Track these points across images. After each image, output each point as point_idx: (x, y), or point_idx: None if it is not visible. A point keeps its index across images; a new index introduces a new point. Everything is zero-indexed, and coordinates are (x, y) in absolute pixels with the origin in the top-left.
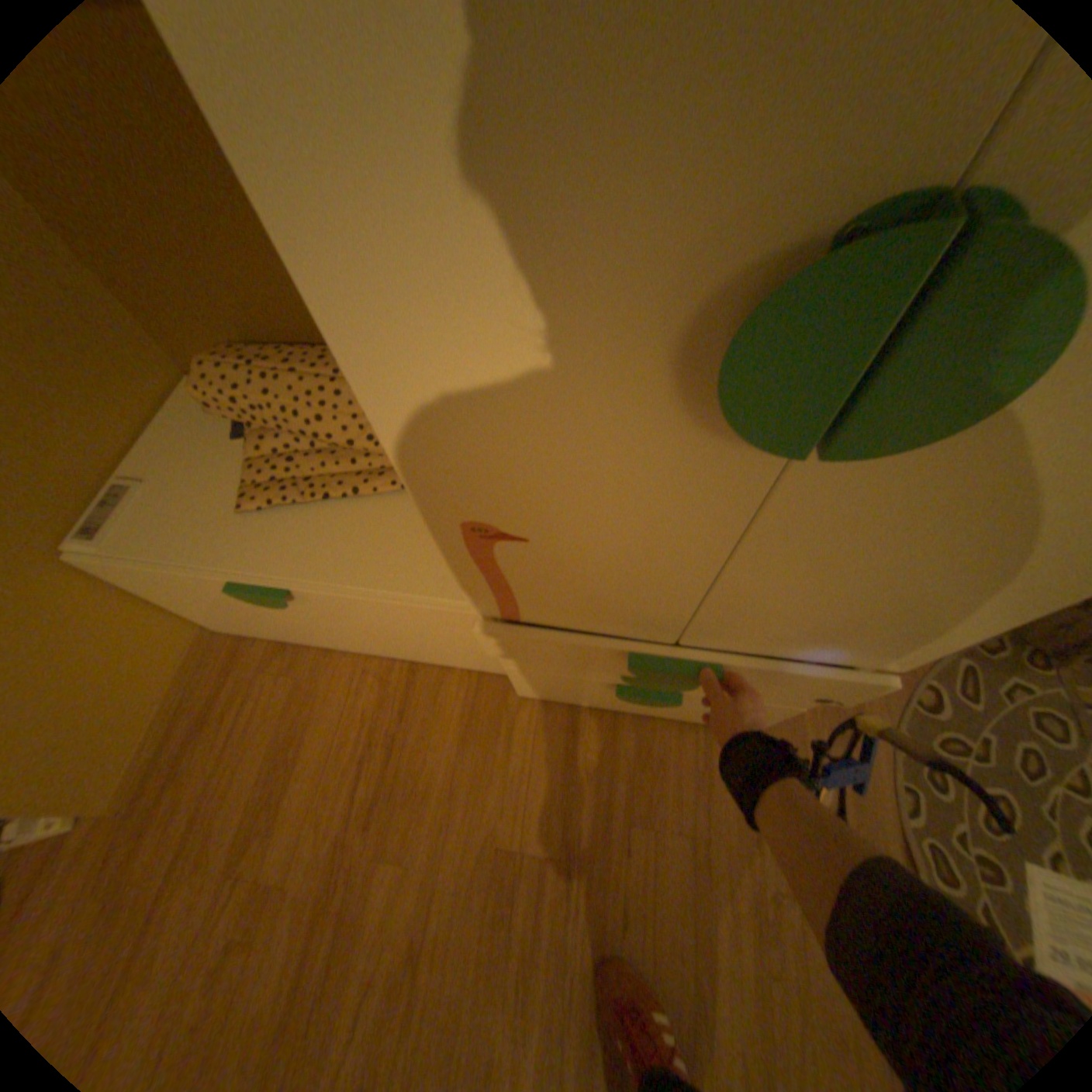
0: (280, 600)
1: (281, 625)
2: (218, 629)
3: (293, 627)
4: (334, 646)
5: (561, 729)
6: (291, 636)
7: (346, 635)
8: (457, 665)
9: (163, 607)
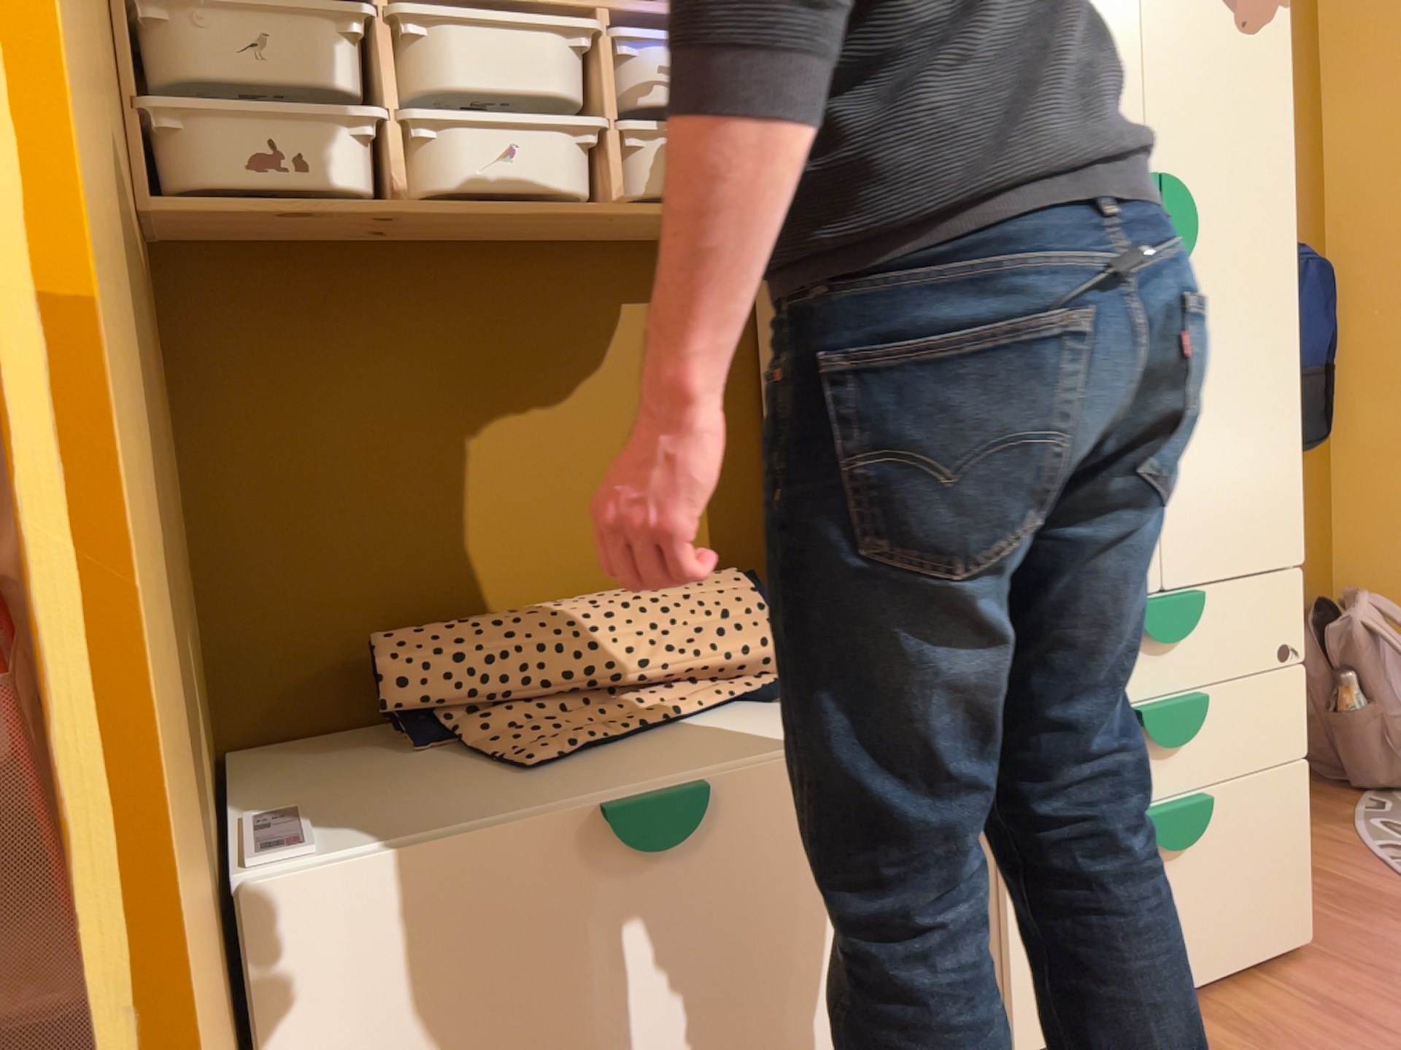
0: (700, 801)
1: None
2: None
3: None
4: None
5: None
6: None
7: (709, 1024)
8: None
9: None
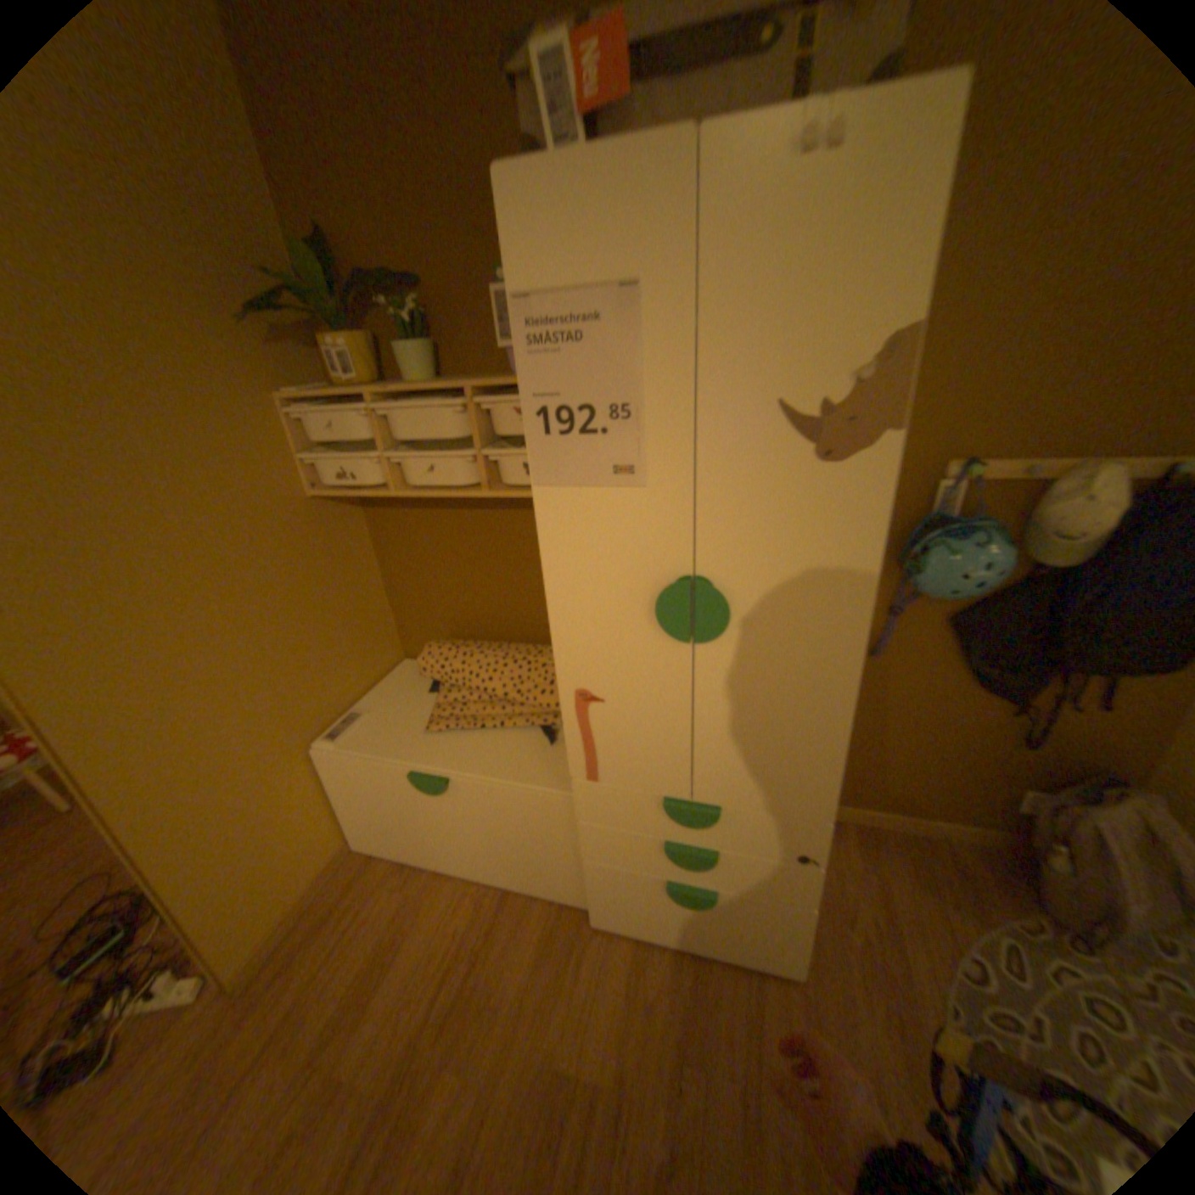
0: (441, 785)
1: (416, 835)
2: (357, 847)
3: (425, 837)
4: (445, 869)
5: (625, 963)
6: (415, 853)
7: (463, 846)
8: (542, 894)
9: (333, 815)
